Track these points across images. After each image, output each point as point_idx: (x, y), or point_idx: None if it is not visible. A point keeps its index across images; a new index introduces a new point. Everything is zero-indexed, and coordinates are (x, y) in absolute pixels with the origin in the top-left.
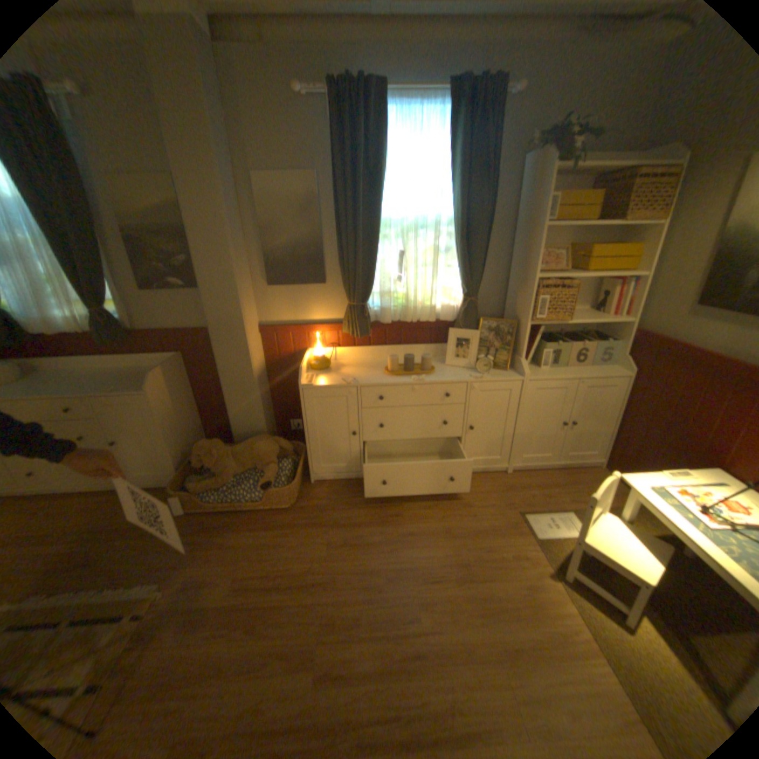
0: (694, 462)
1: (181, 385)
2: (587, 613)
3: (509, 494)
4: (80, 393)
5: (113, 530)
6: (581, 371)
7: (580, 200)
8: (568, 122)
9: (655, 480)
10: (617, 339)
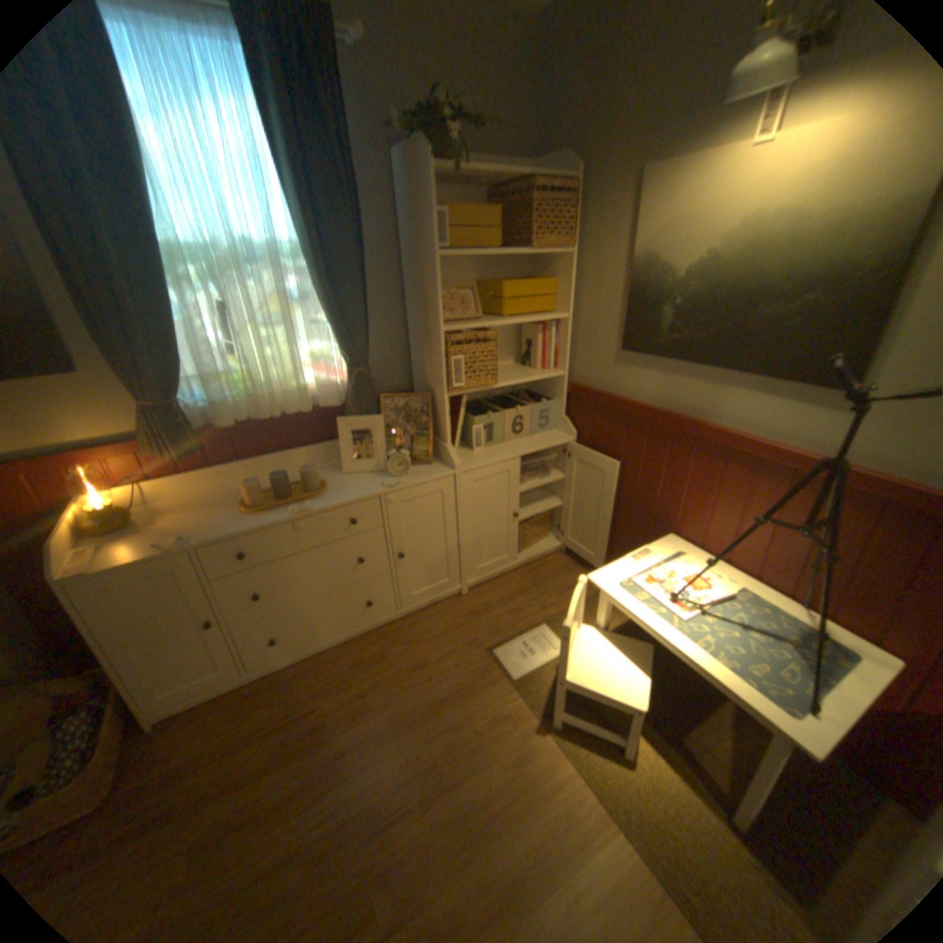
0: (648, 529)
1: None
2: (584, 765)
3: (469, 625)
4: None
5: None
6: (520, 444)
7: (476, 219)
8: (437, 101)
9: (621, 570)
10: (550, 398)
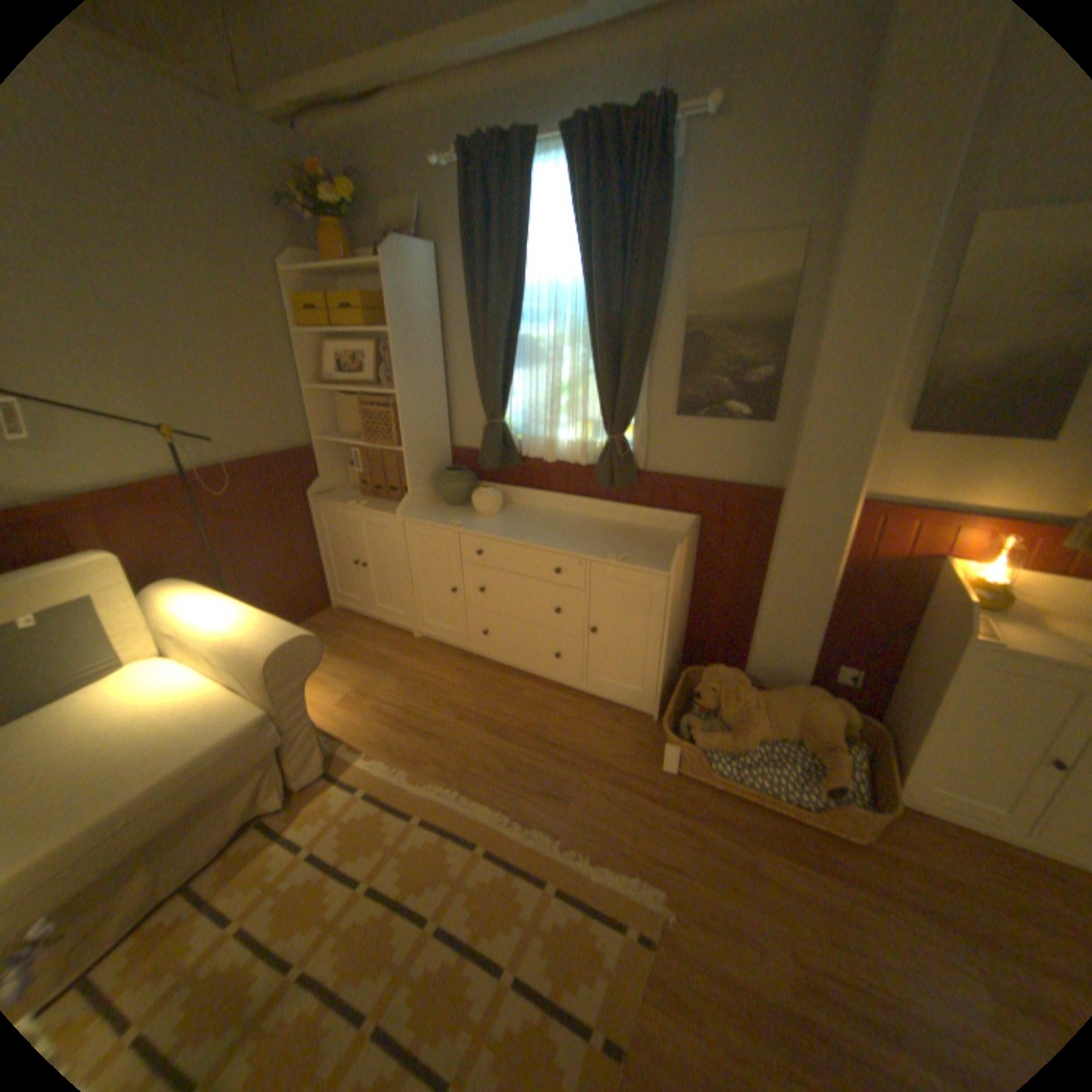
0: None
1: (689, 567)
2: None
3: None
4: (581, 552)
5: (578, 753)
6: None
7: None
8: None
9: None
10: None
